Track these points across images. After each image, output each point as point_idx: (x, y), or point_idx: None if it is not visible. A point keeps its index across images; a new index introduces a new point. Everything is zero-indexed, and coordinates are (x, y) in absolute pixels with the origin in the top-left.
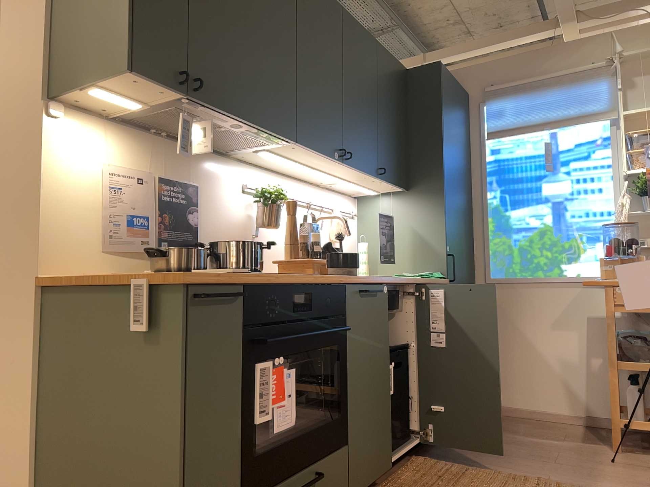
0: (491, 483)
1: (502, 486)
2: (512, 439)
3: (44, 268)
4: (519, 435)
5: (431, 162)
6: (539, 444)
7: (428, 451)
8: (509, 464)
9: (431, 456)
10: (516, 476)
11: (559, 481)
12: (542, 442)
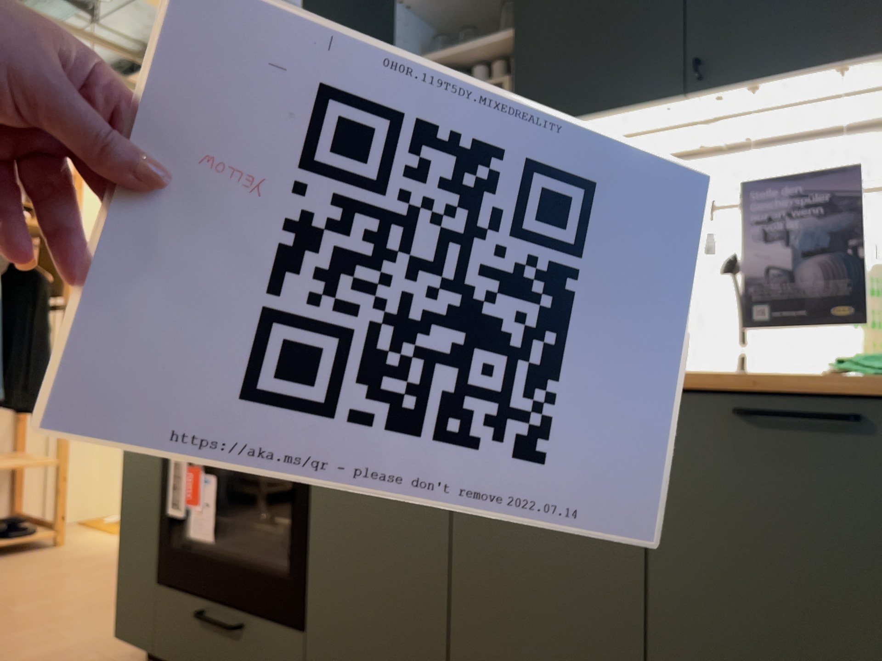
0: None
1: None
2: None
3: None
4: None
5: None
6: None
7: None
8: None
9: None
10: None
11: None
12: None
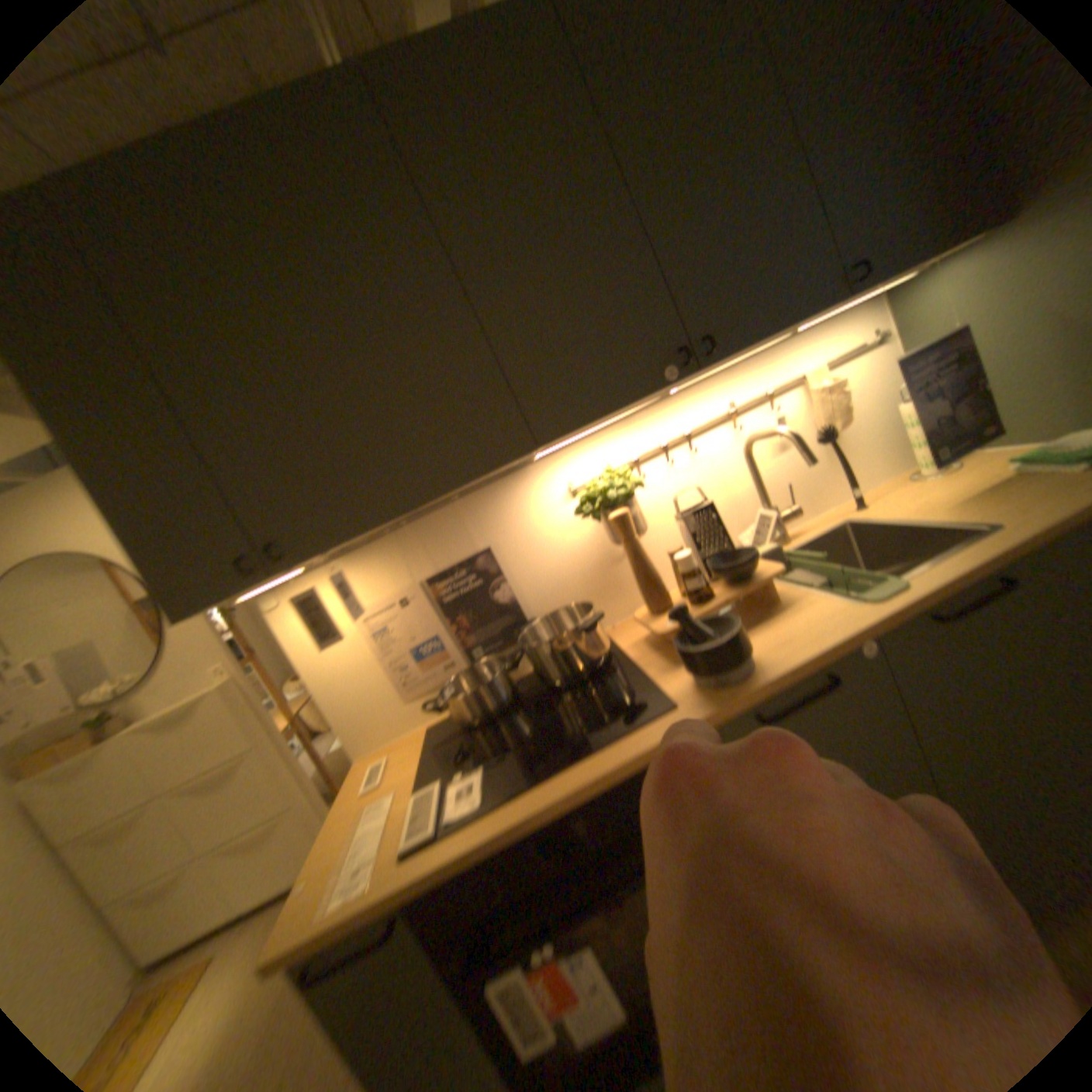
0: None
1: None
2: None
3: (355, 750)
4: None
5: None
6: None
7: None
8: None
9: None
10: None
11: None
12: None
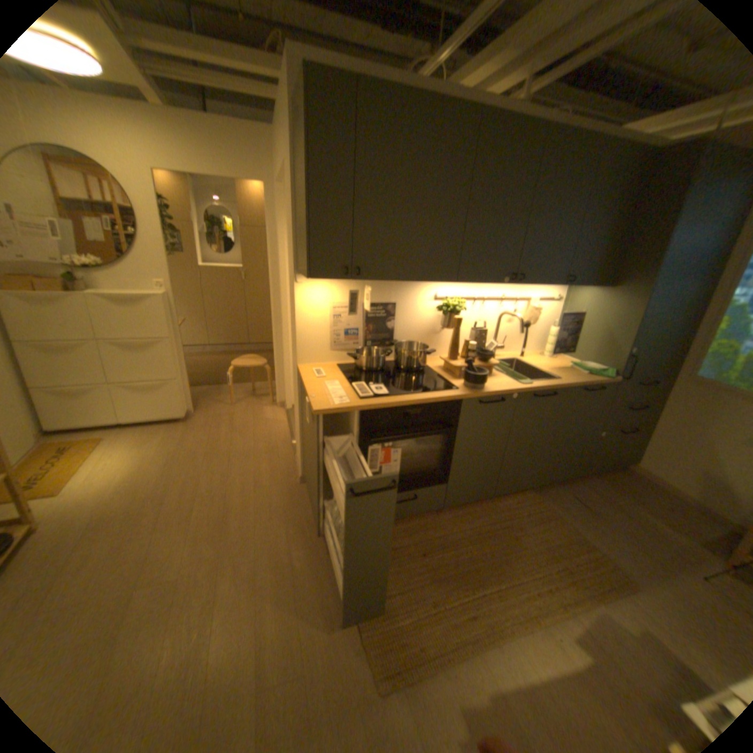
0: (560, 539)
1: (565, 546)
2: (631, 511)
3: (298, 361)
4: (643, 510)
5: (646, 263)
6: (649, 527)
7: (546, 489)
8: (596, 531)
9: (544, 494)
10: (587, 544)
11: (621, 566)
12: (656, 527)
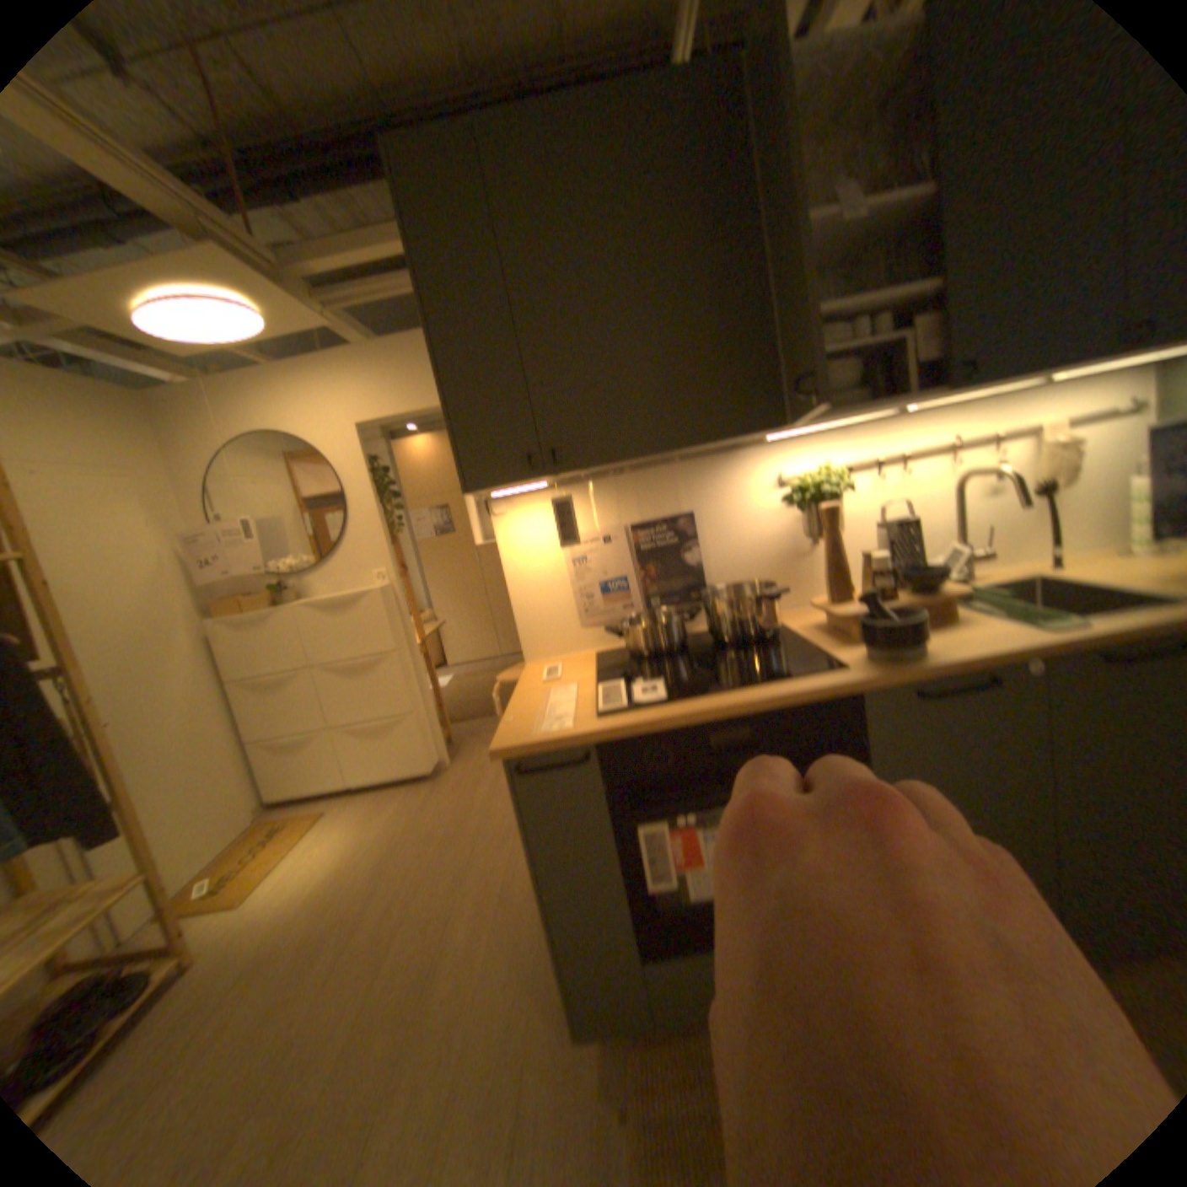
0: None
1: None
2: None
3: (528, 654)
4: None
5: None
6: None
7: None
8: None
9: None
10: None
11: None
12: None
